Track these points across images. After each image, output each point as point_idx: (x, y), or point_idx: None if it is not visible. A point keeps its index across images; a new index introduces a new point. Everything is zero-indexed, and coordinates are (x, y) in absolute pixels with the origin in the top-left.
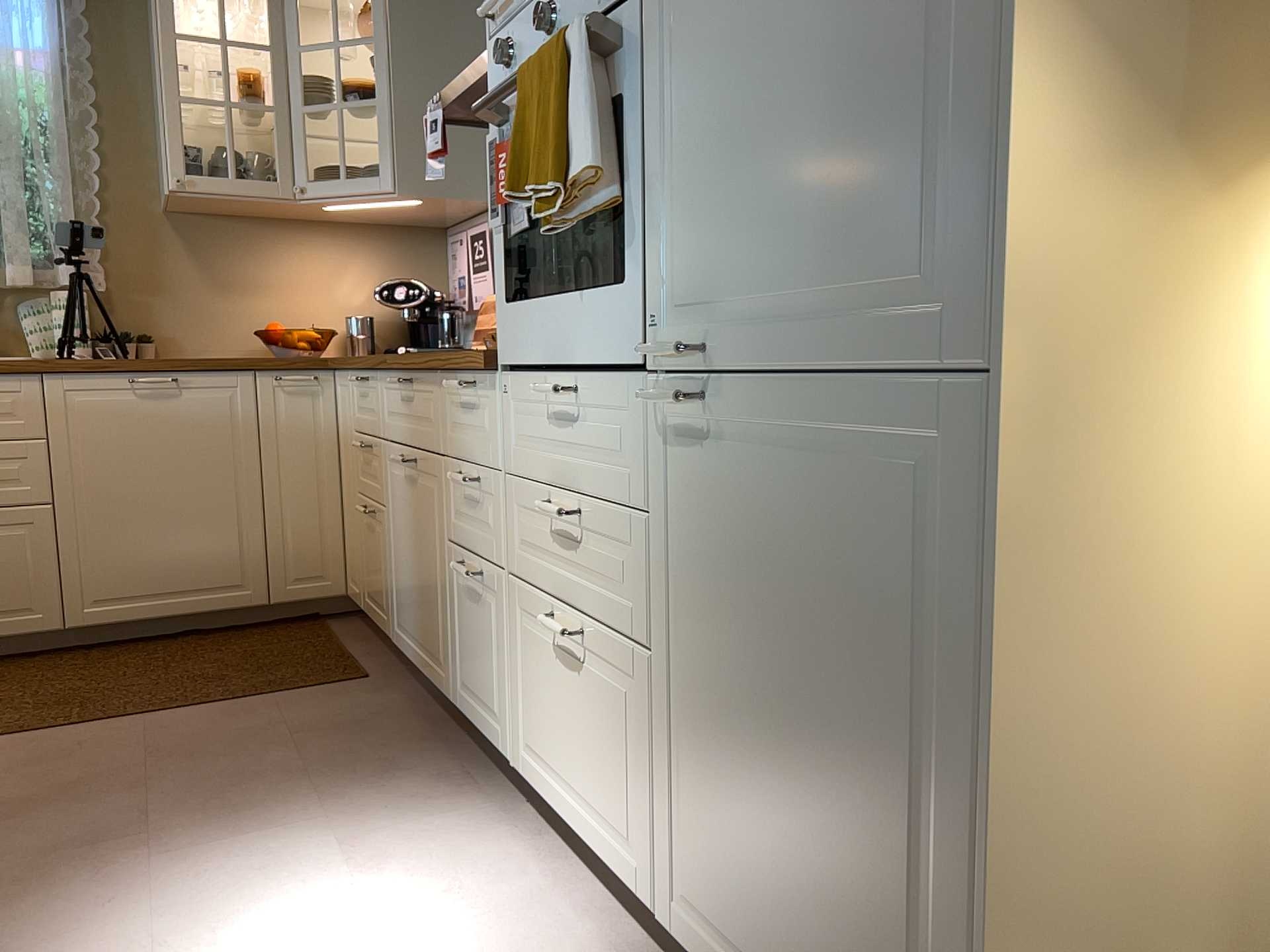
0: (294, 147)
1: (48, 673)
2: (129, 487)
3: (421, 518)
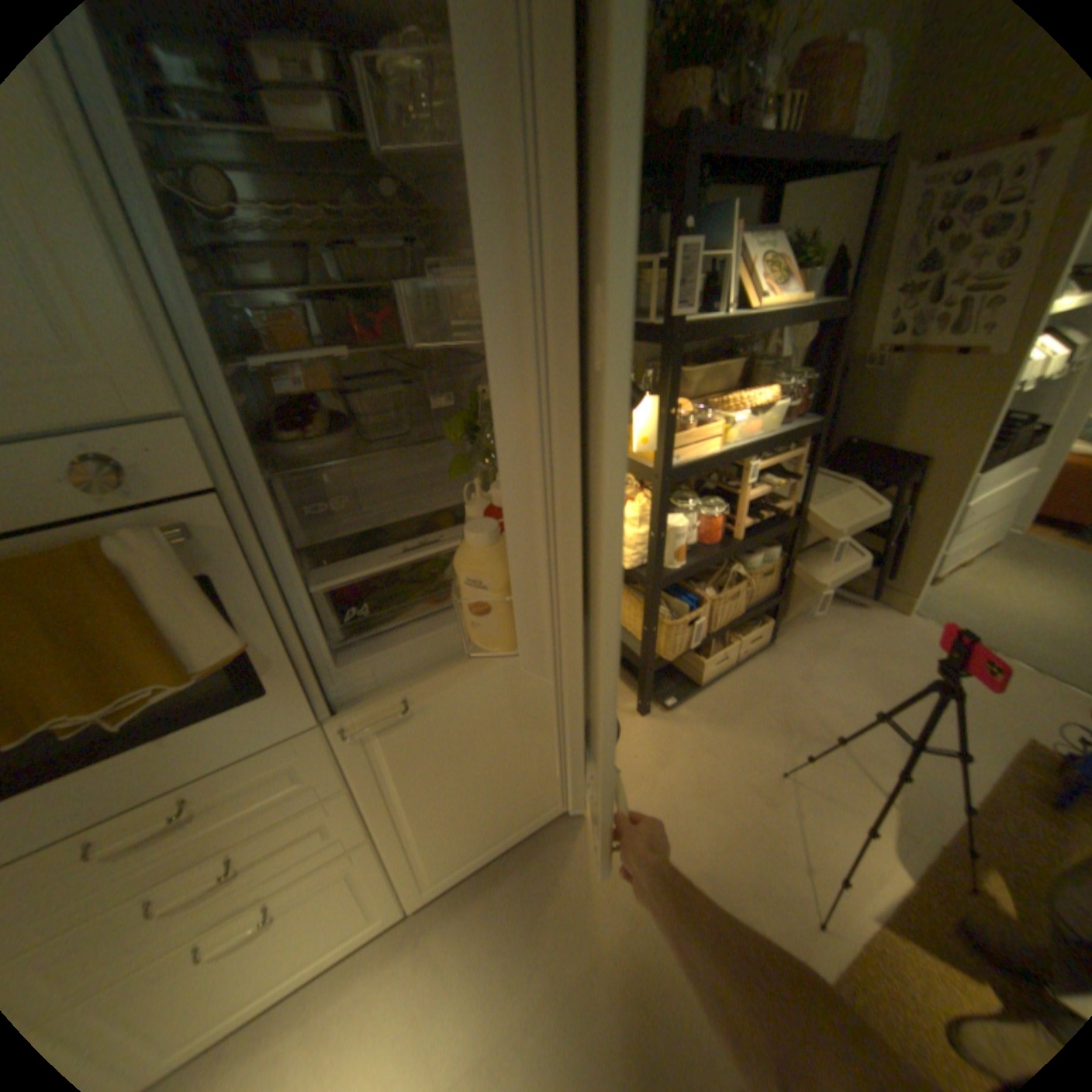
0: None
1: None
2: None
3: None
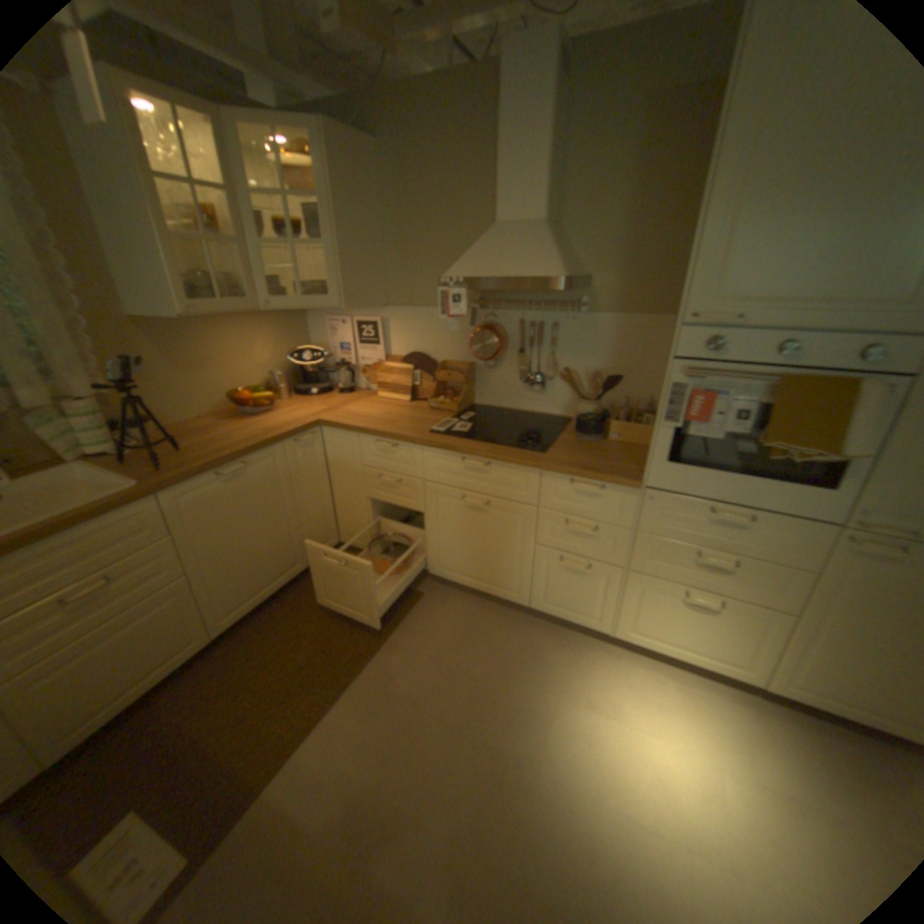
0: (248, 269)
1: (227, 675)
2: (228, 542)
3: (493, 528)
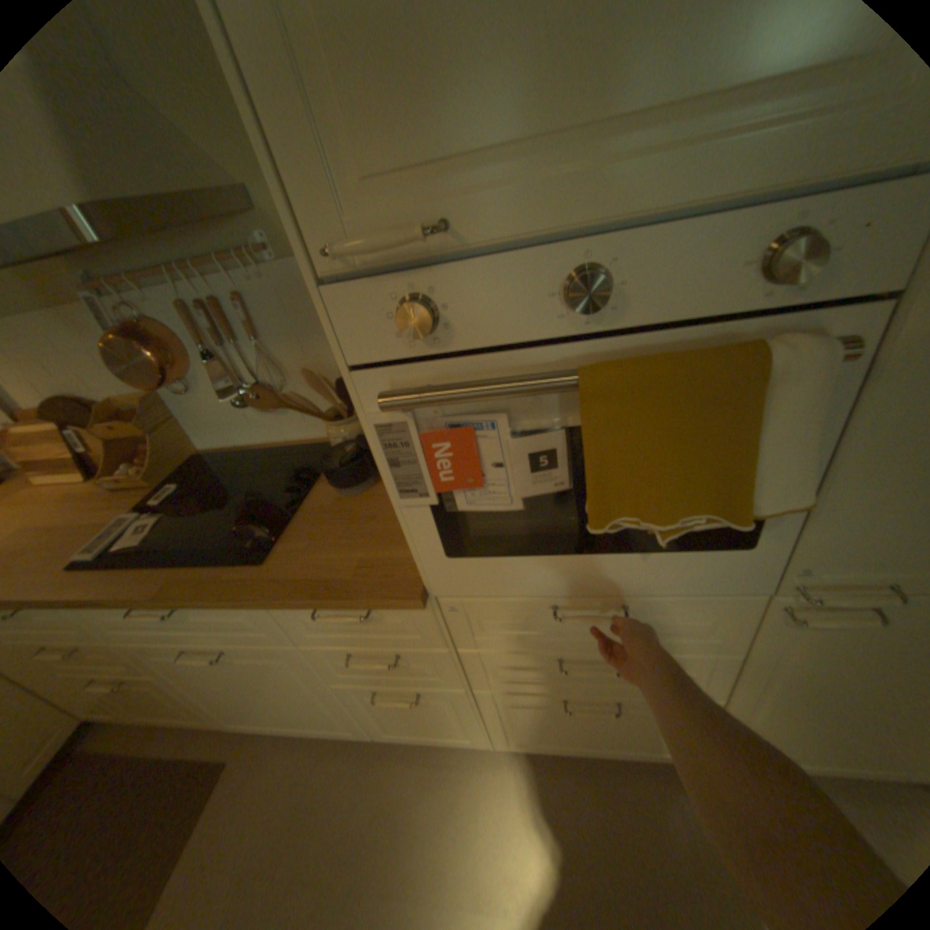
0: None
1: None
2: None
3: (257, 678)
